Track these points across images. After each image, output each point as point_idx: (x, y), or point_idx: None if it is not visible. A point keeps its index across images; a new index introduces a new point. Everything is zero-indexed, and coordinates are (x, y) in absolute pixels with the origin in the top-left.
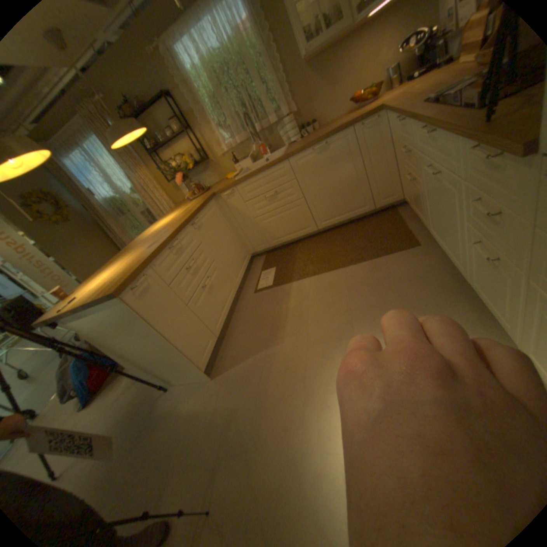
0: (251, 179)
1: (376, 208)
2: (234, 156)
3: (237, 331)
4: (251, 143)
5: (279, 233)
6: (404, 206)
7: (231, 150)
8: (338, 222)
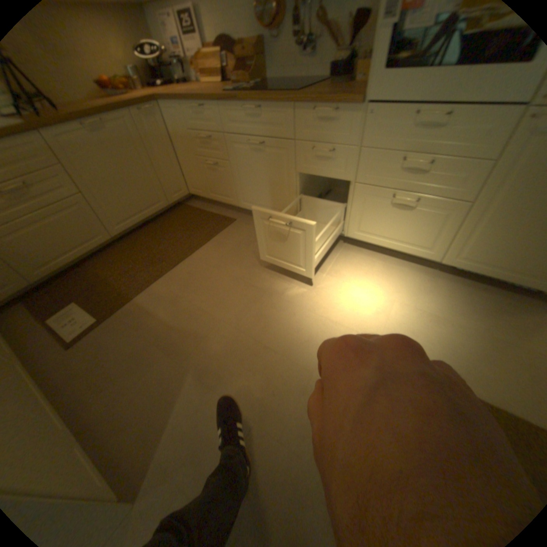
0: None
1: (169, 203)
2: None
3: (95, 410)
4: None
5: (44, 254)
6: (190, 201)
7: None
8: (135, 223)
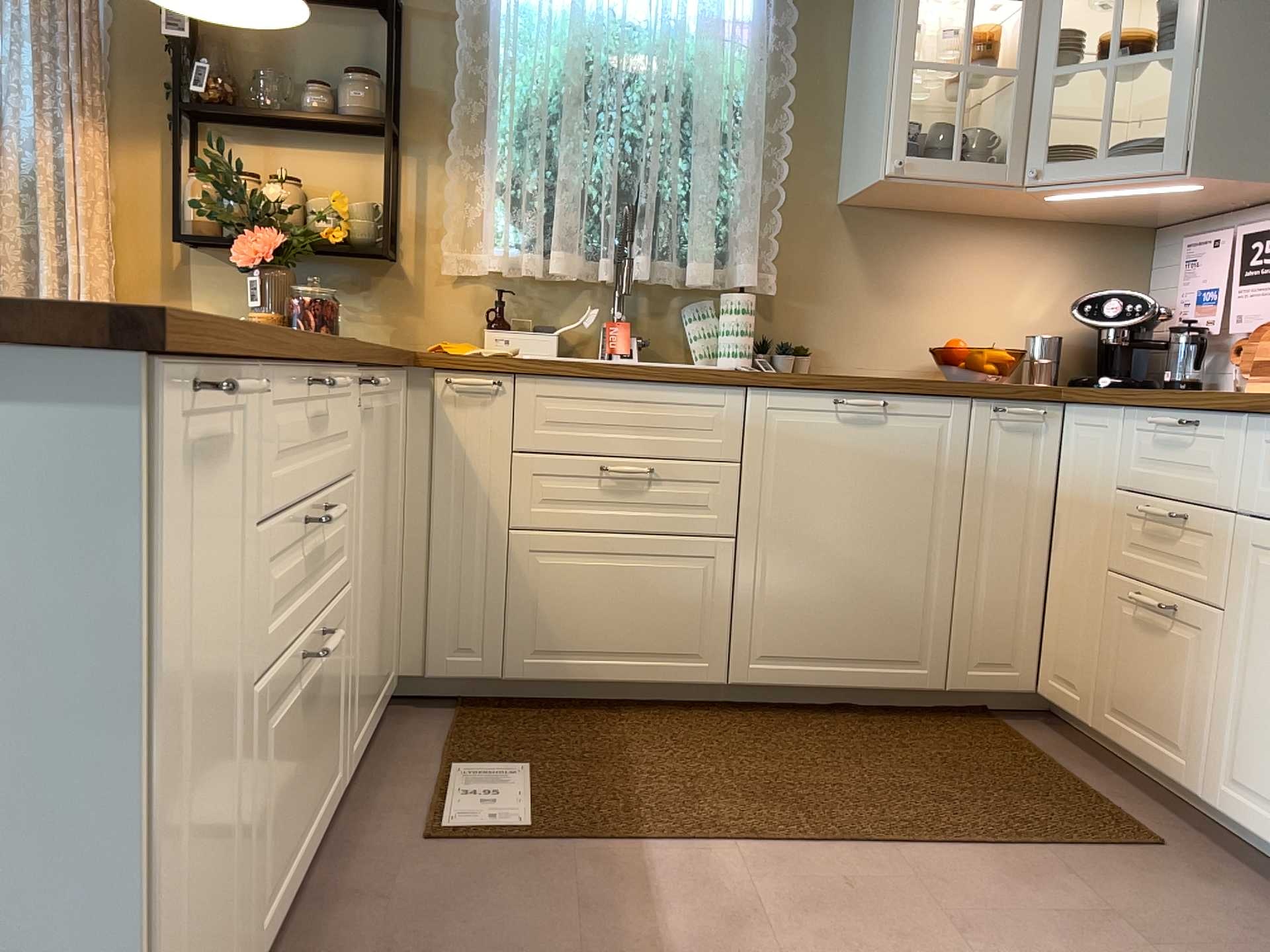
0: (585, 383)
1: (947, 690)
2: (501, 305)
3: None
4: (577, 300)
5: (571, 634)
6: (1026, 723)
7: (497, 282)
8: (809, 686)
